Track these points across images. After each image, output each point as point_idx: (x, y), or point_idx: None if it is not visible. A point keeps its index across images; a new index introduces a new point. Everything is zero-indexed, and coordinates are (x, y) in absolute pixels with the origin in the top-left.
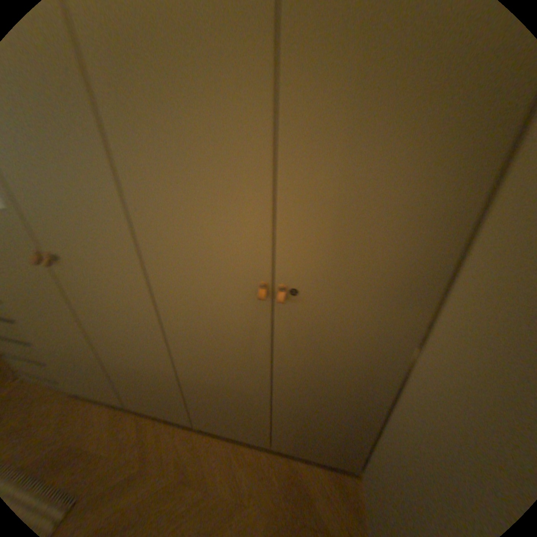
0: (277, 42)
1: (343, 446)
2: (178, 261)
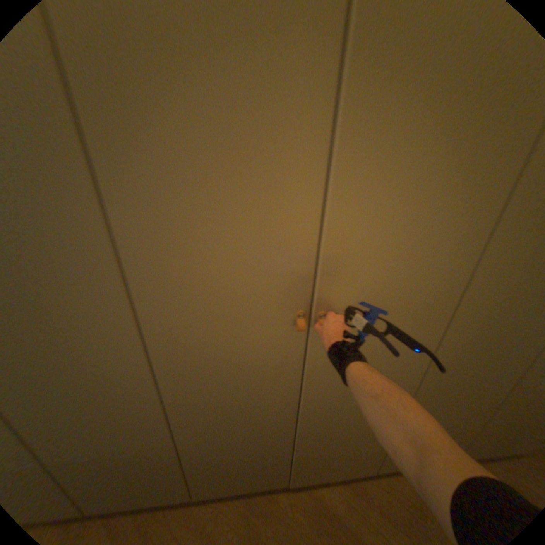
0: (344, 52)
1: (365, 454)
2: (196, 304)
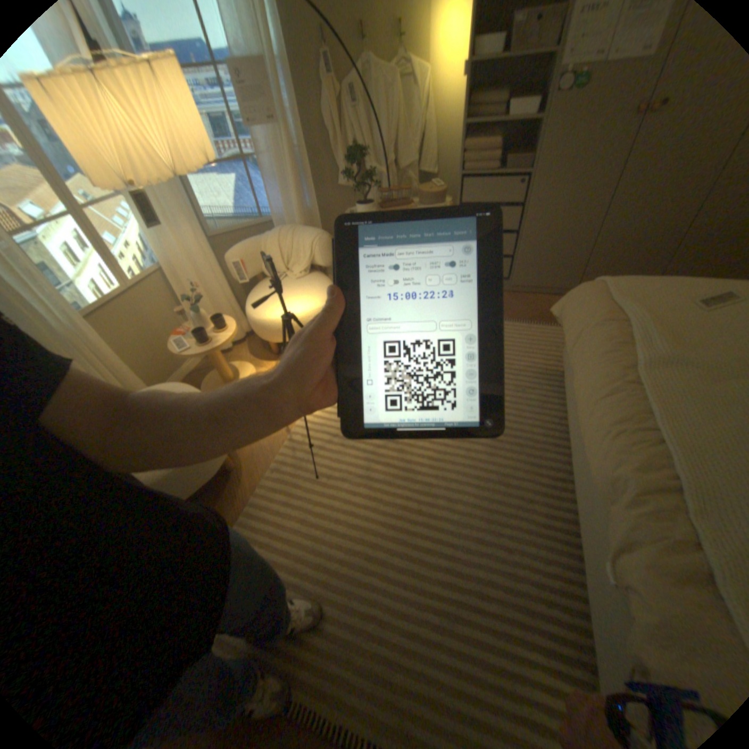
0: None
1: None
2: None
